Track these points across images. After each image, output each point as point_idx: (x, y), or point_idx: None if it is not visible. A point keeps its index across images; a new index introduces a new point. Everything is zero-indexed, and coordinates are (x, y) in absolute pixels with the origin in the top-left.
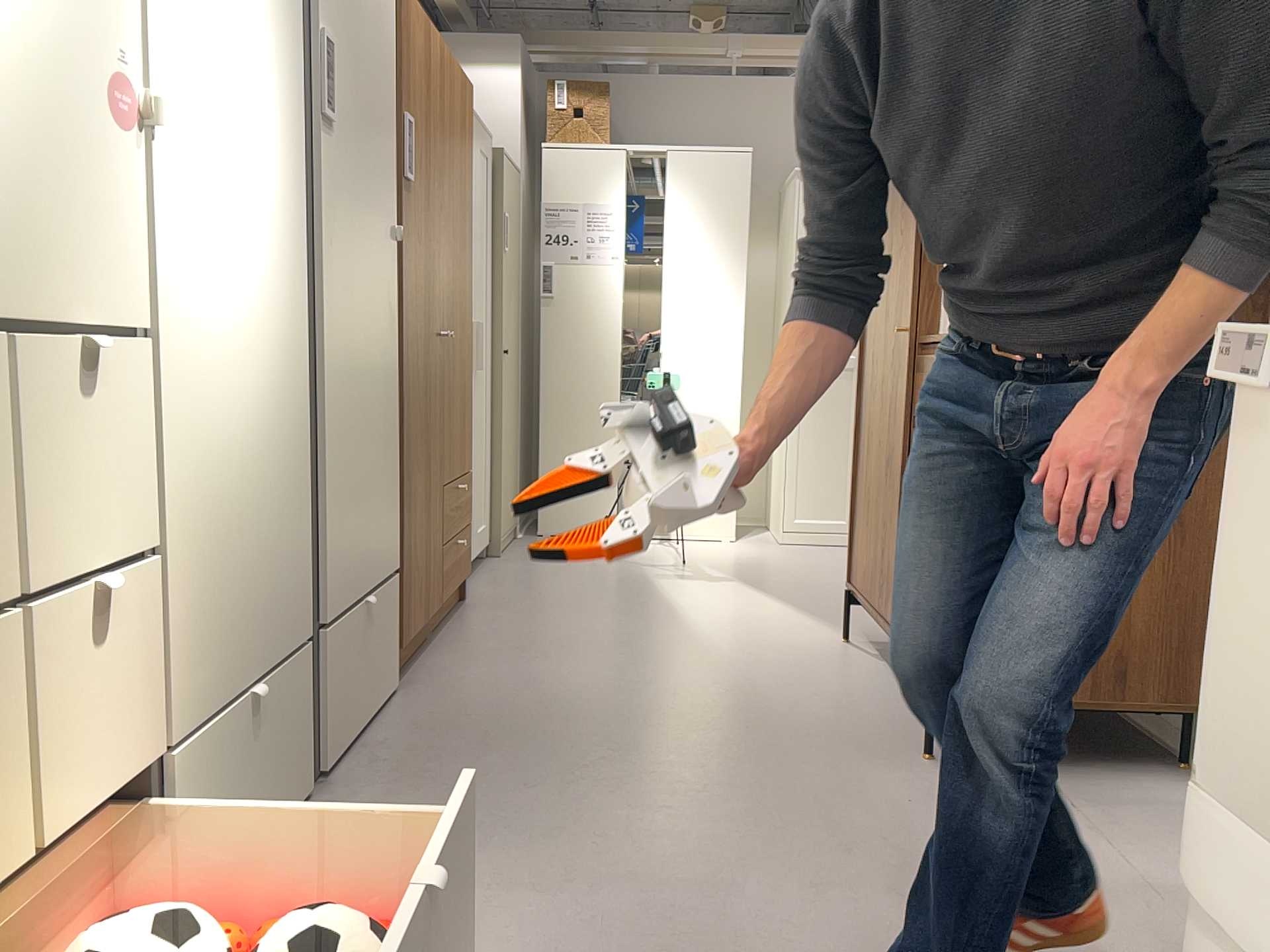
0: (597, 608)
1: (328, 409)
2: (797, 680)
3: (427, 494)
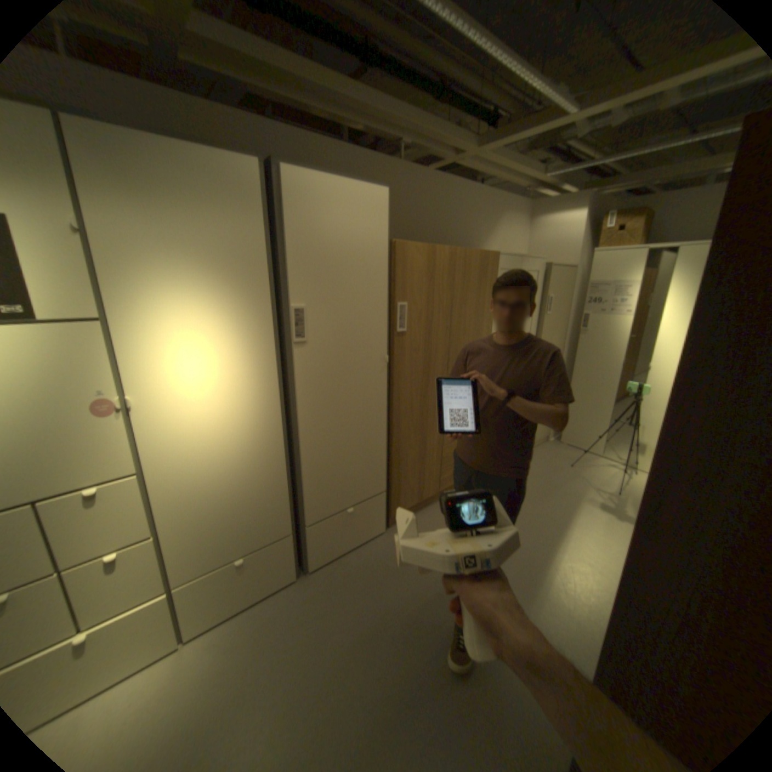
0: (526, 513)
1: (308, 452)
2: (565, 647)
3: (423, 454)
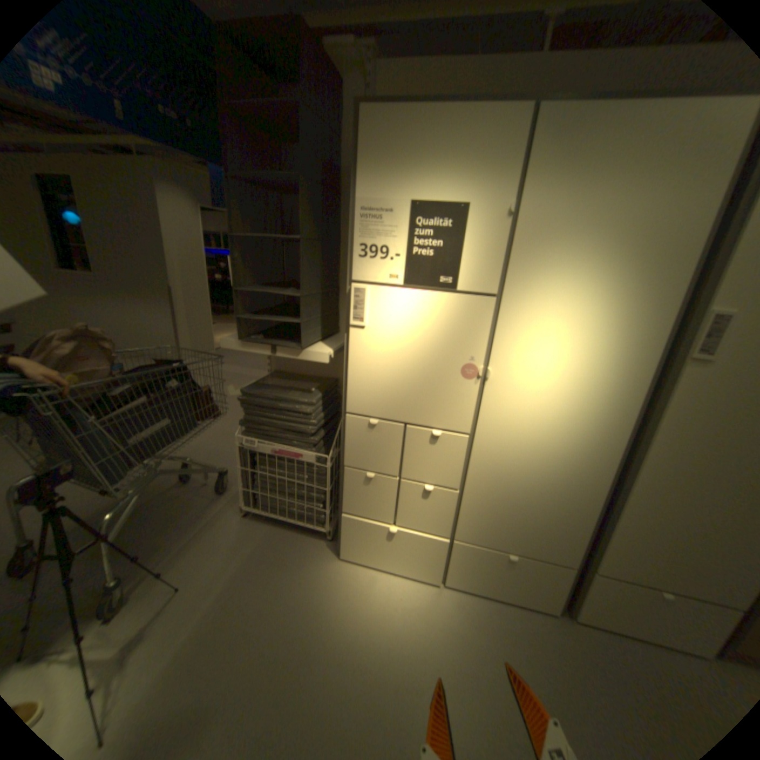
0: None
1: (644, 496)
2: None
3: None
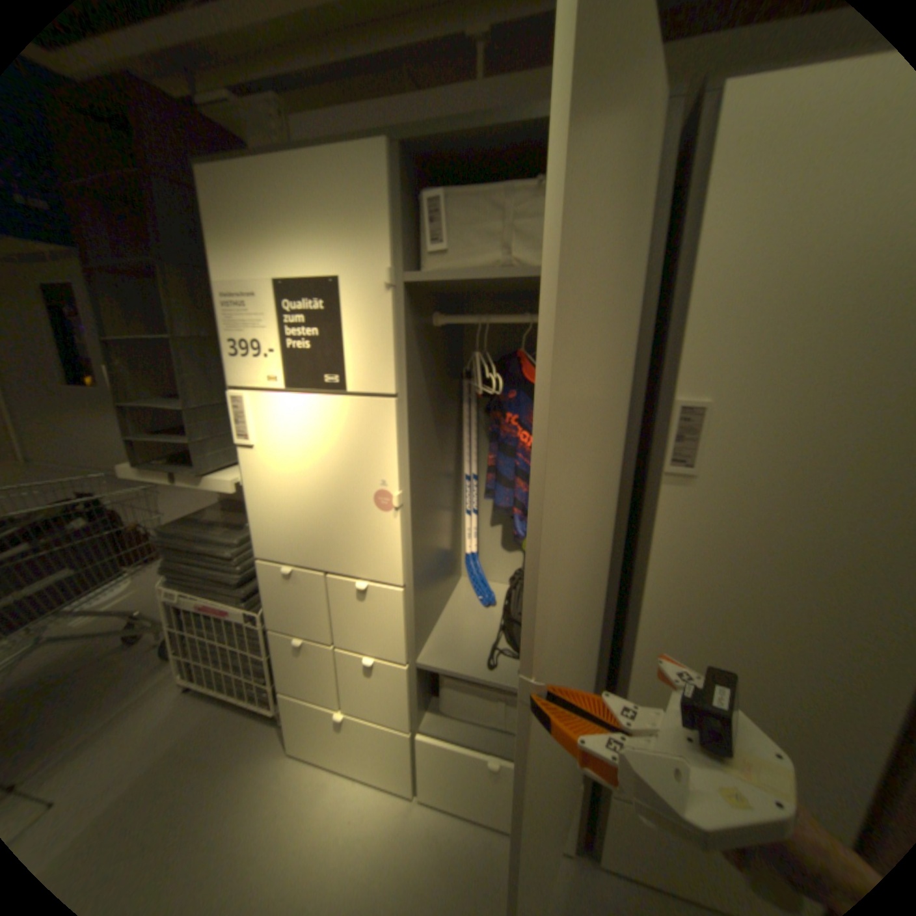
0: None
1: (648, 679)
2: None
3: None
